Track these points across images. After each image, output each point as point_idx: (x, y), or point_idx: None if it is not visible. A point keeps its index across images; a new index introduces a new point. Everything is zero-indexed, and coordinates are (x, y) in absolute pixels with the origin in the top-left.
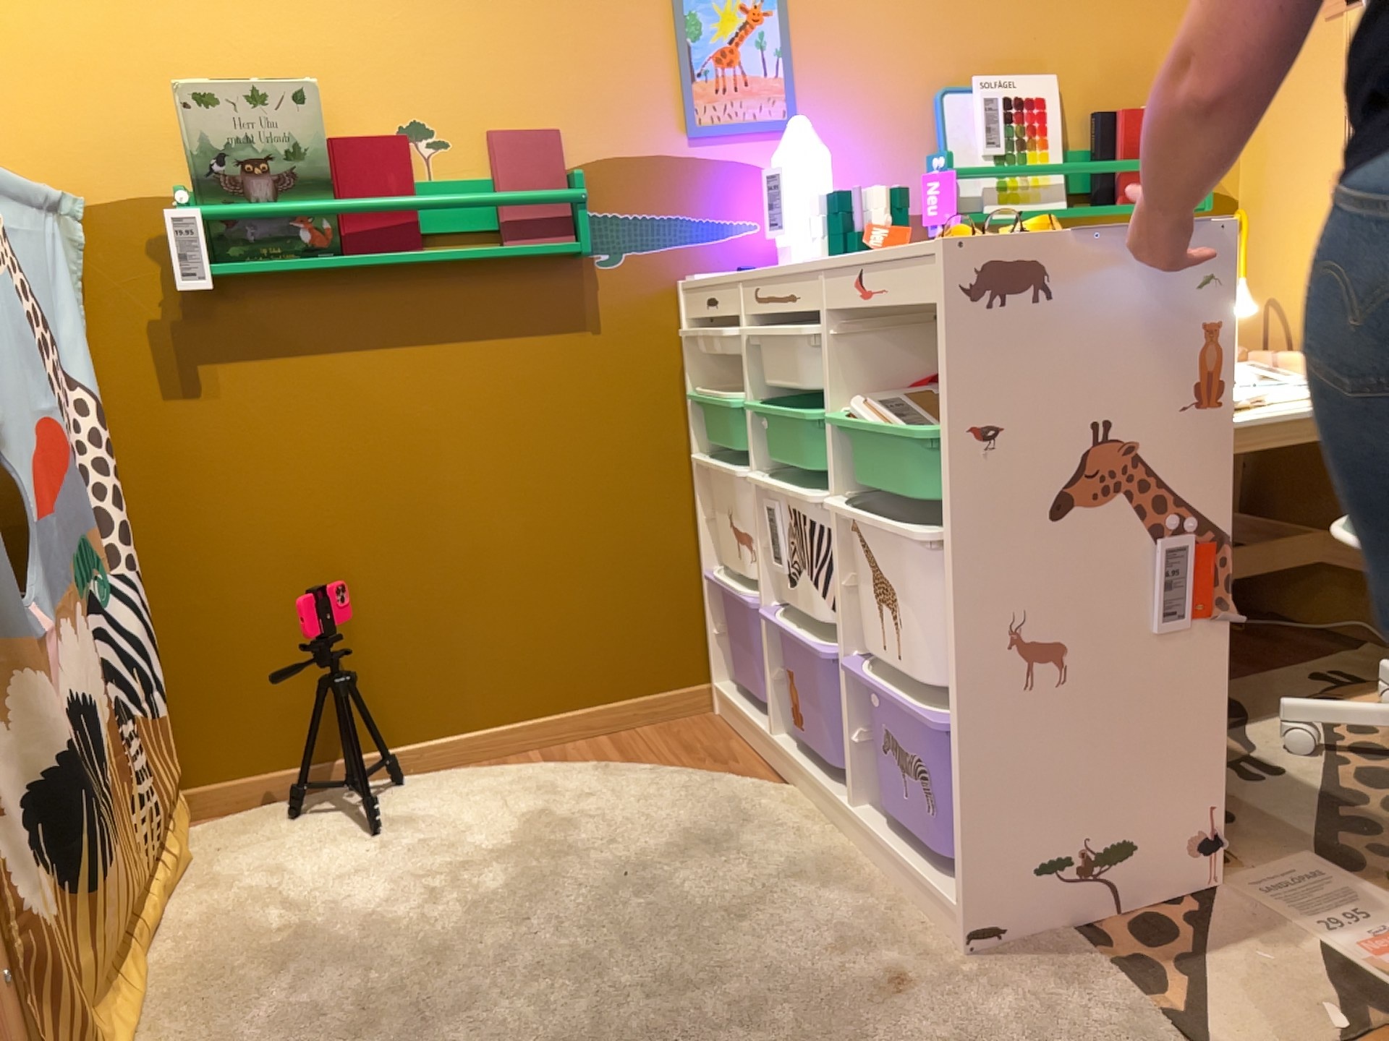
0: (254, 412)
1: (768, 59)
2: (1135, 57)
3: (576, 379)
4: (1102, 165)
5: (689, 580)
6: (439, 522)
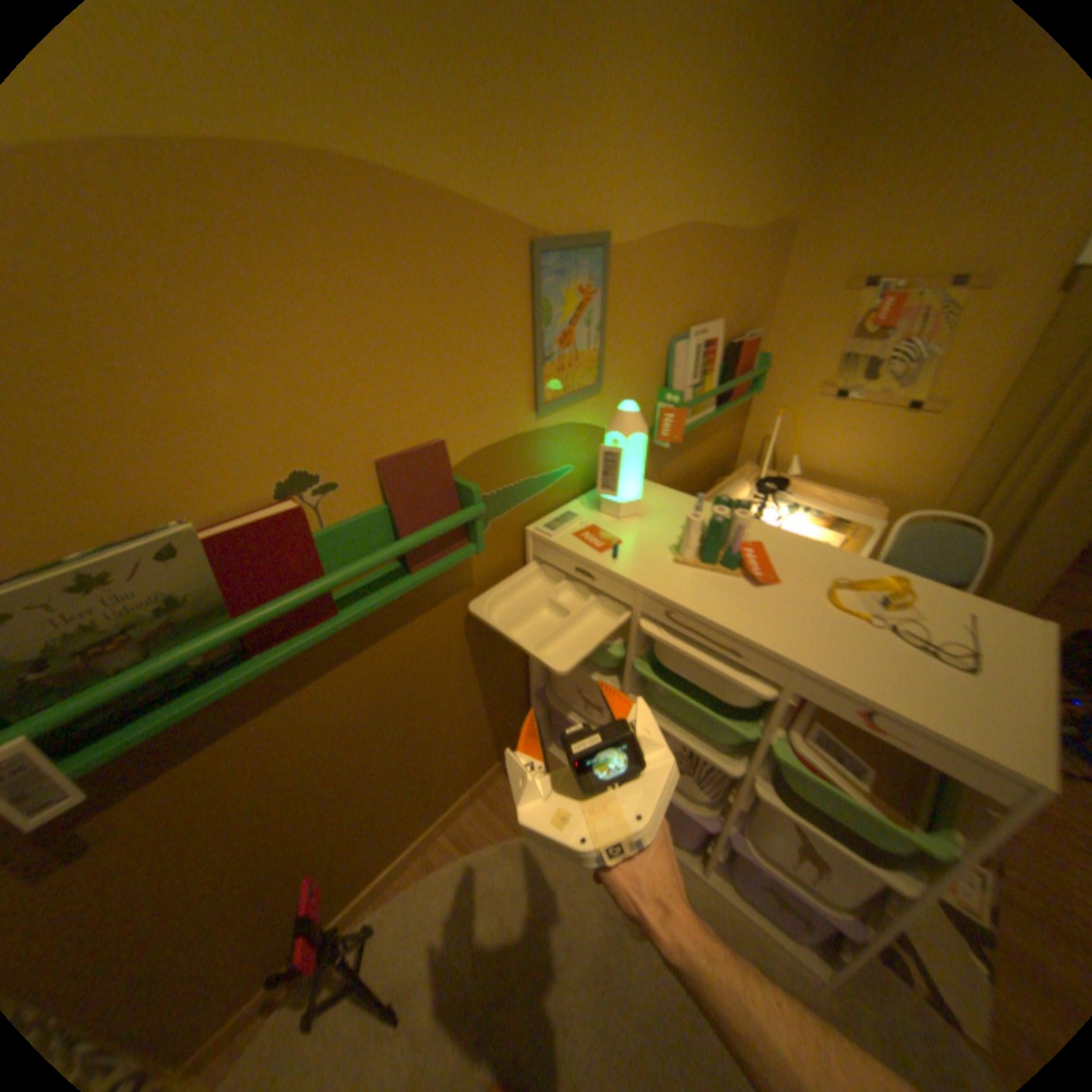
0: (169, 818)
1: (593, 332)
2: (751, 296)
3: (459, 625)
4: (739, 382)
5: (521, 694)
6: (367, 771)
